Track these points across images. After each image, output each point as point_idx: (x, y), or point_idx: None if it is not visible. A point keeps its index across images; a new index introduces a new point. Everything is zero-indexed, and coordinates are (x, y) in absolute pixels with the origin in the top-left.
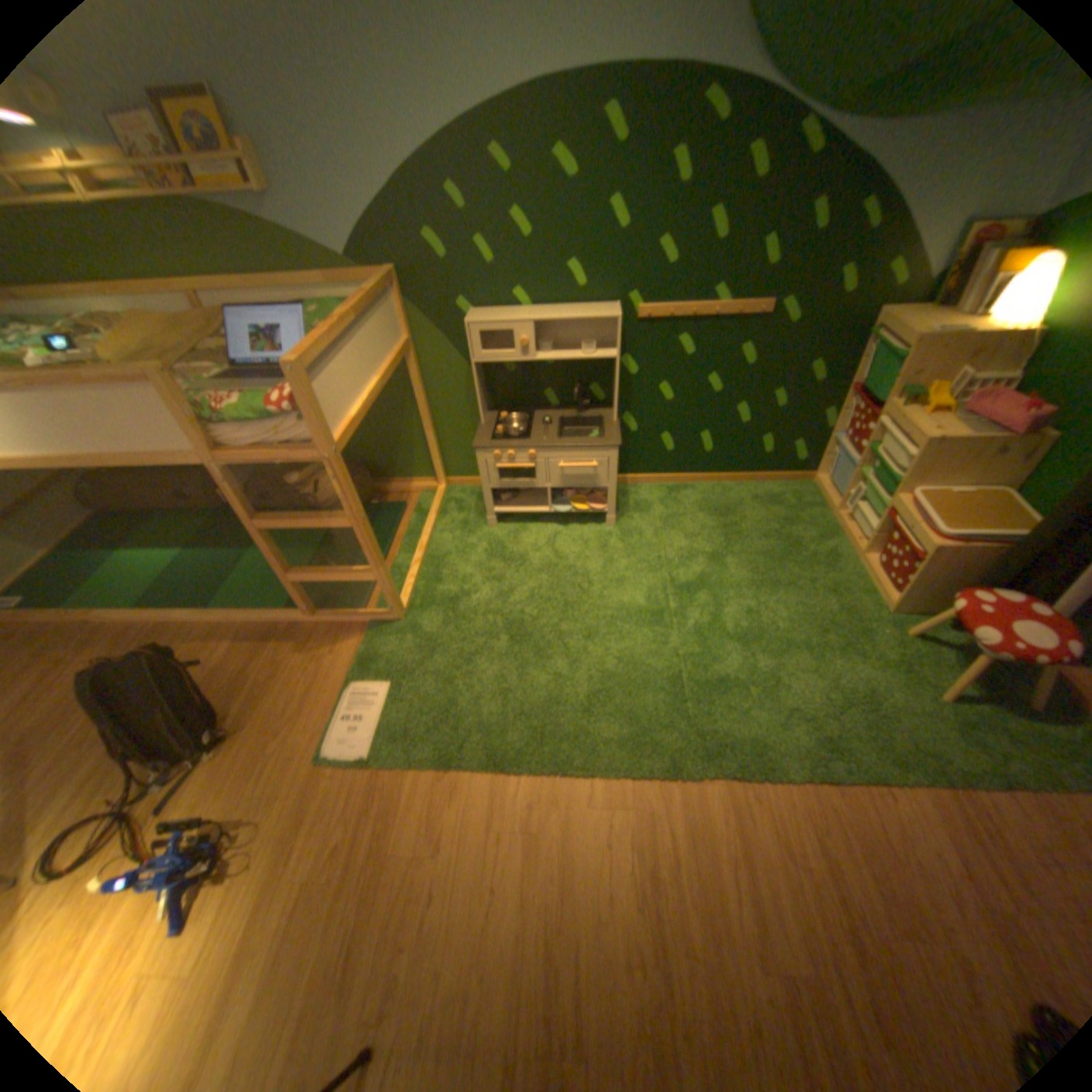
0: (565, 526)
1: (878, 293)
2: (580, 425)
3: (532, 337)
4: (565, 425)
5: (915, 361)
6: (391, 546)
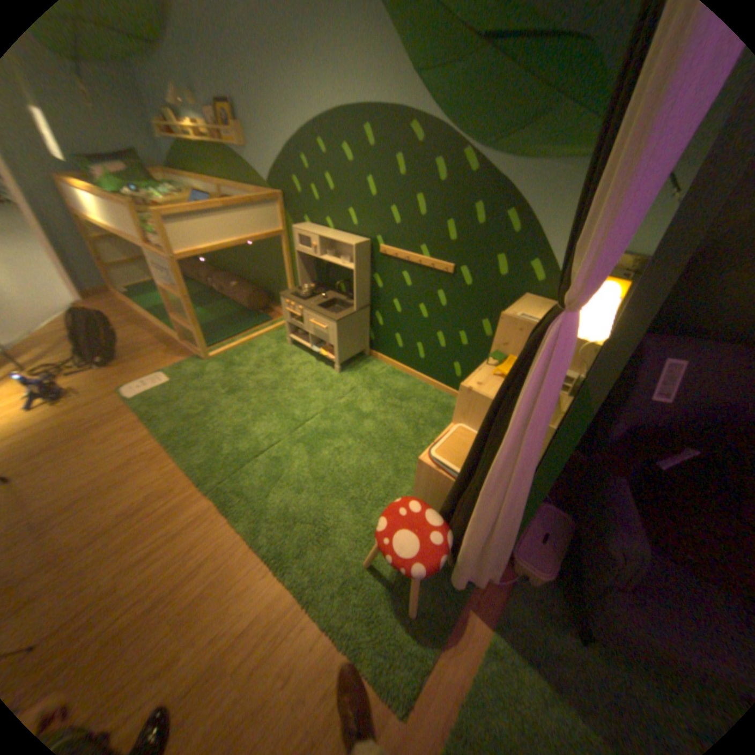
0: (319, 362)
1: (523, 282)
2: (344, 307)
3: (318, 245)
4: (337, 304)
5: (501, 333)
6: (244, 333)
